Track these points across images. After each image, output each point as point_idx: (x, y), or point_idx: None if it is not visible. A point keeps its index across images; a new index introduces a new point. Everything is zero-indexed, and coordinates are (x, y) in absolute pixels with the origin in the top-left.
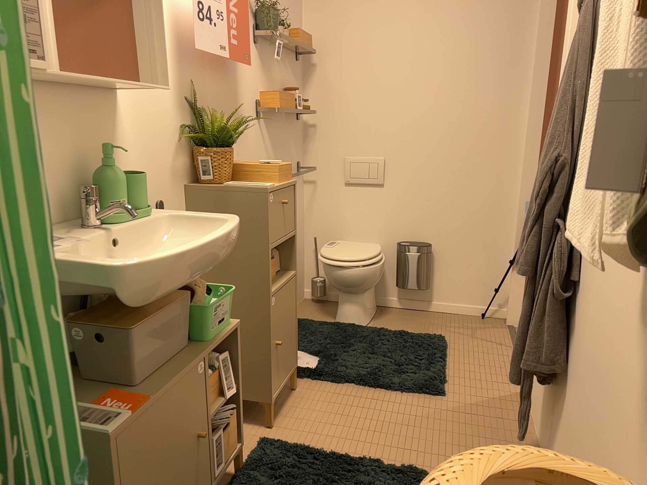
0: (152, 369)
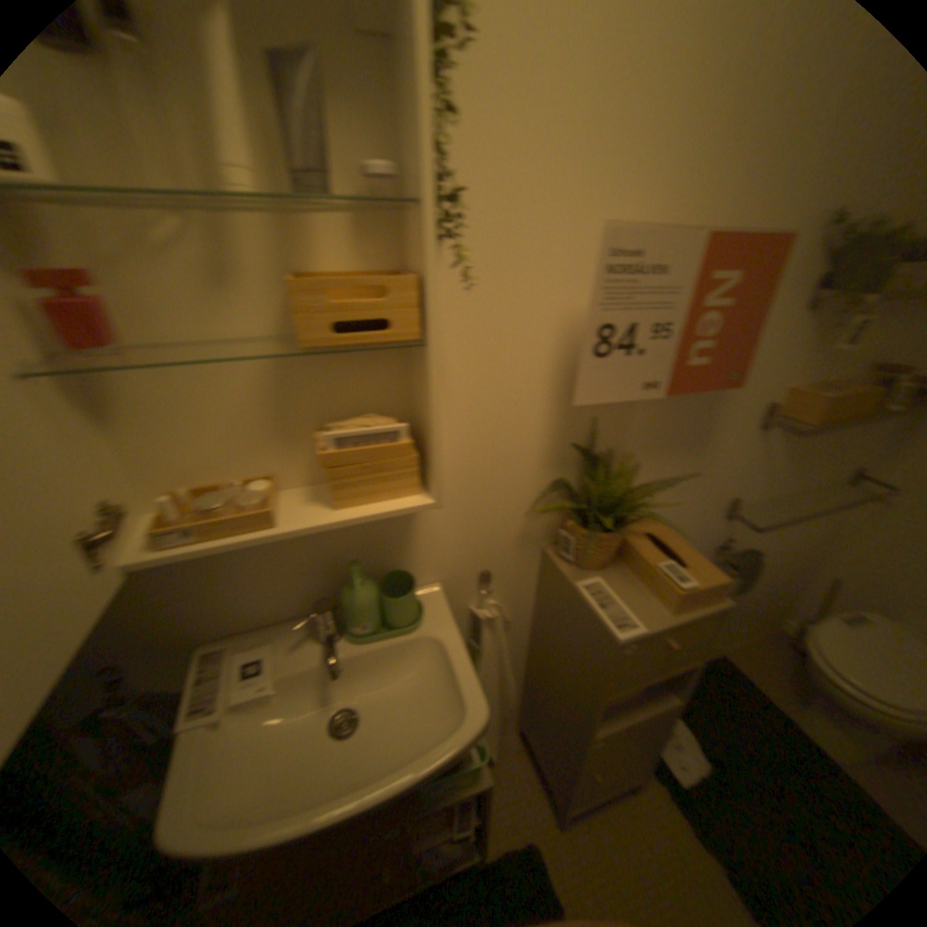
0: None
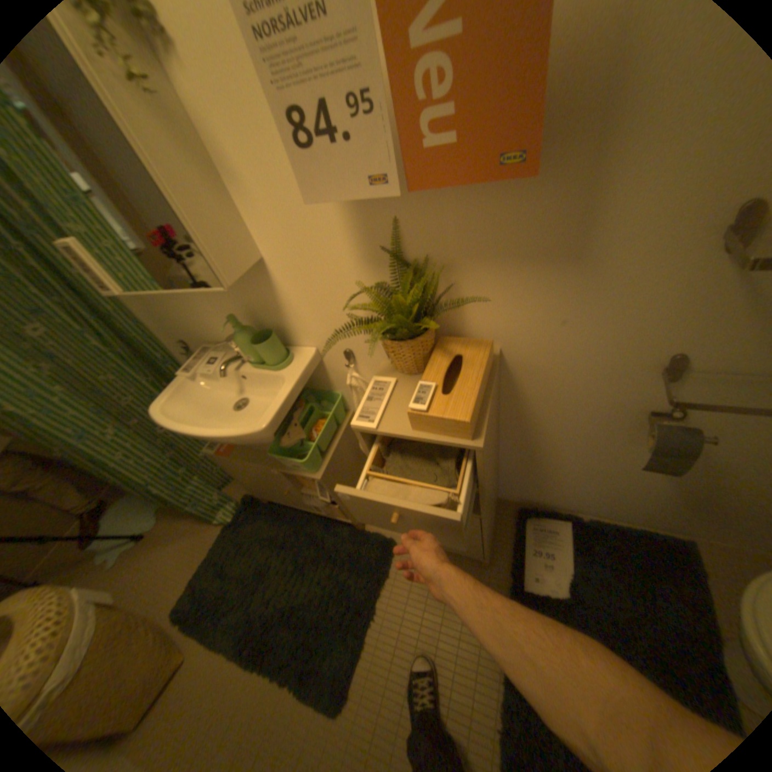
0: (246, 446)
